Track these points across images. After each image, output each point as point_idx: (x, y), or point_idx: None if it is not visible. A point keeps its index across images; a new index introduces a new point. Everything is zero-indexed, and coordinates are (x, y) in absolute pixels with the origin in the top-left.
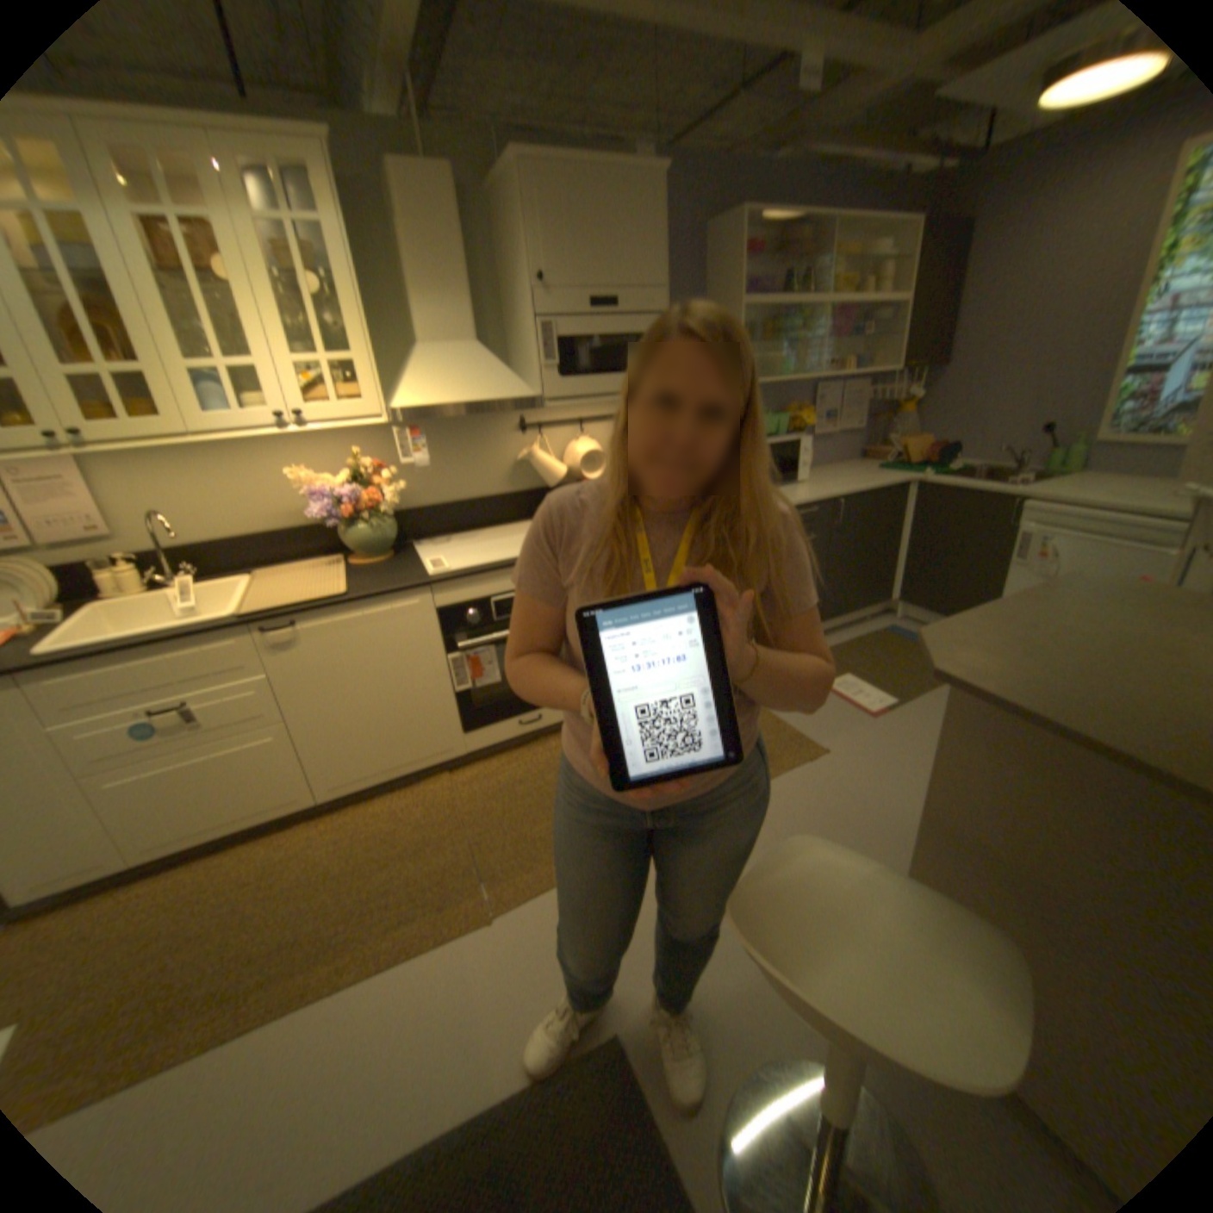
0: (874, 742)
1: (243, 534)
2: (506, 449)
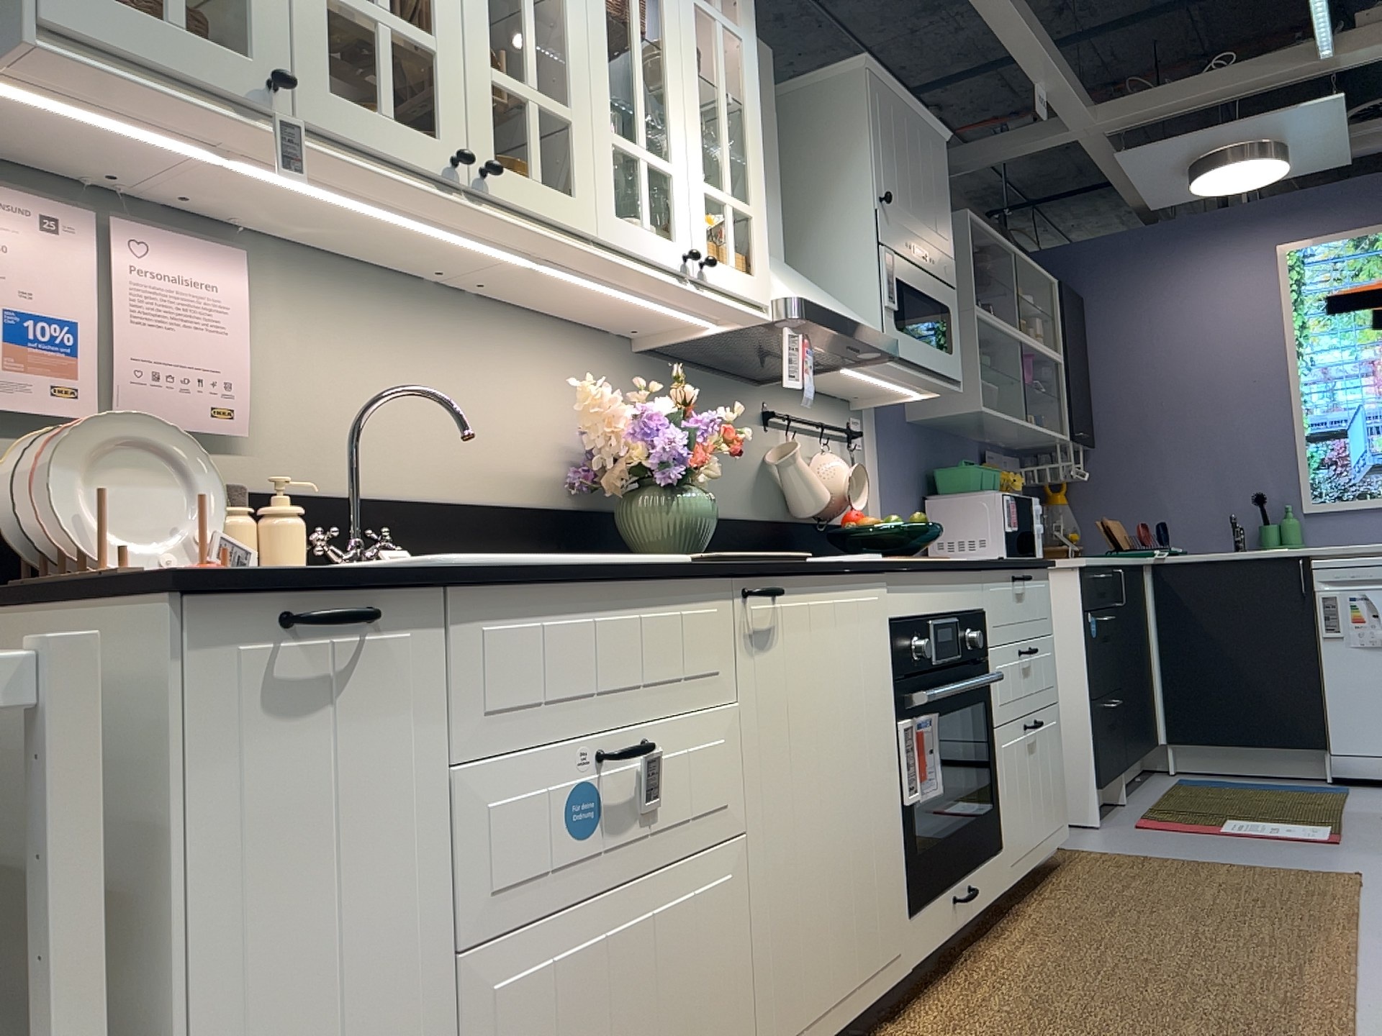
0: None
1: (445, 503)
2: (754, 449)
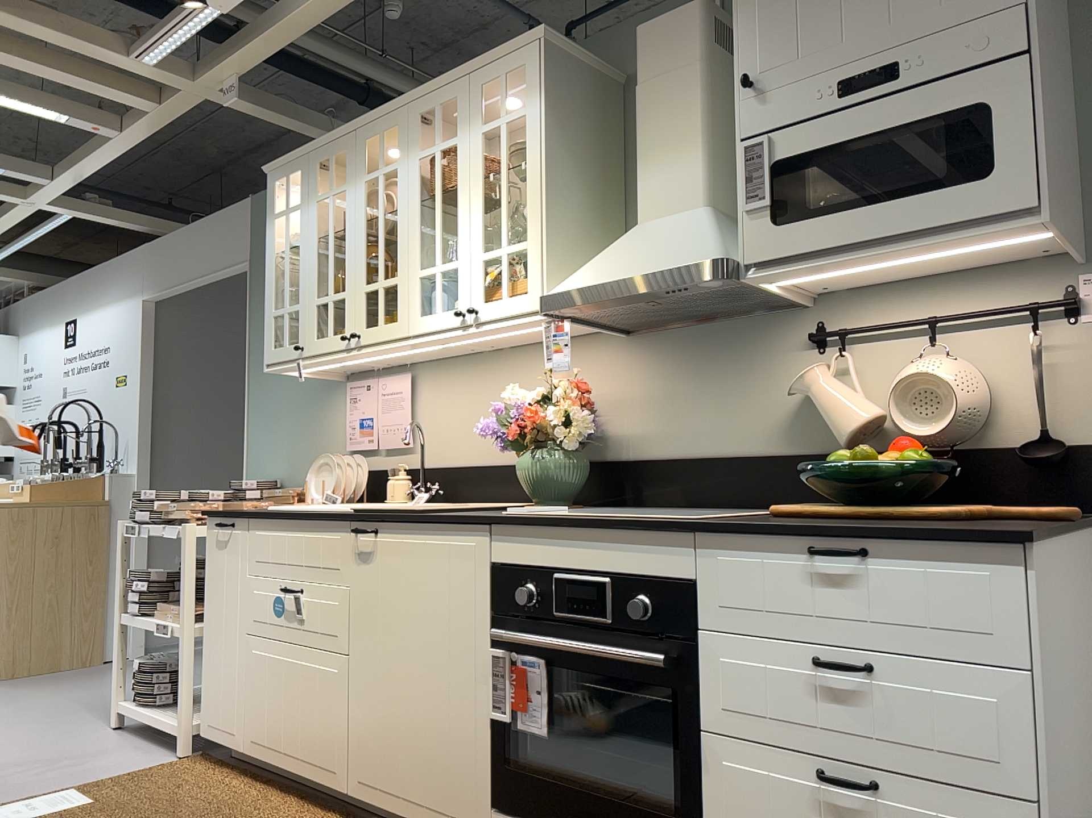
0: None
1: (485, 466)
2: (787, 380)
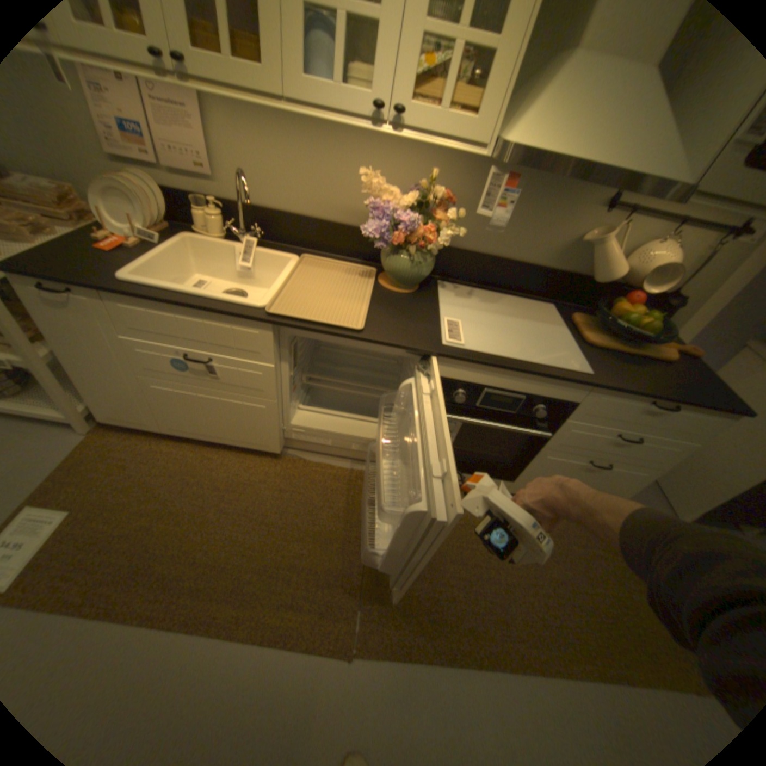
0: None
1: (307, 217)
2: (578, 223)
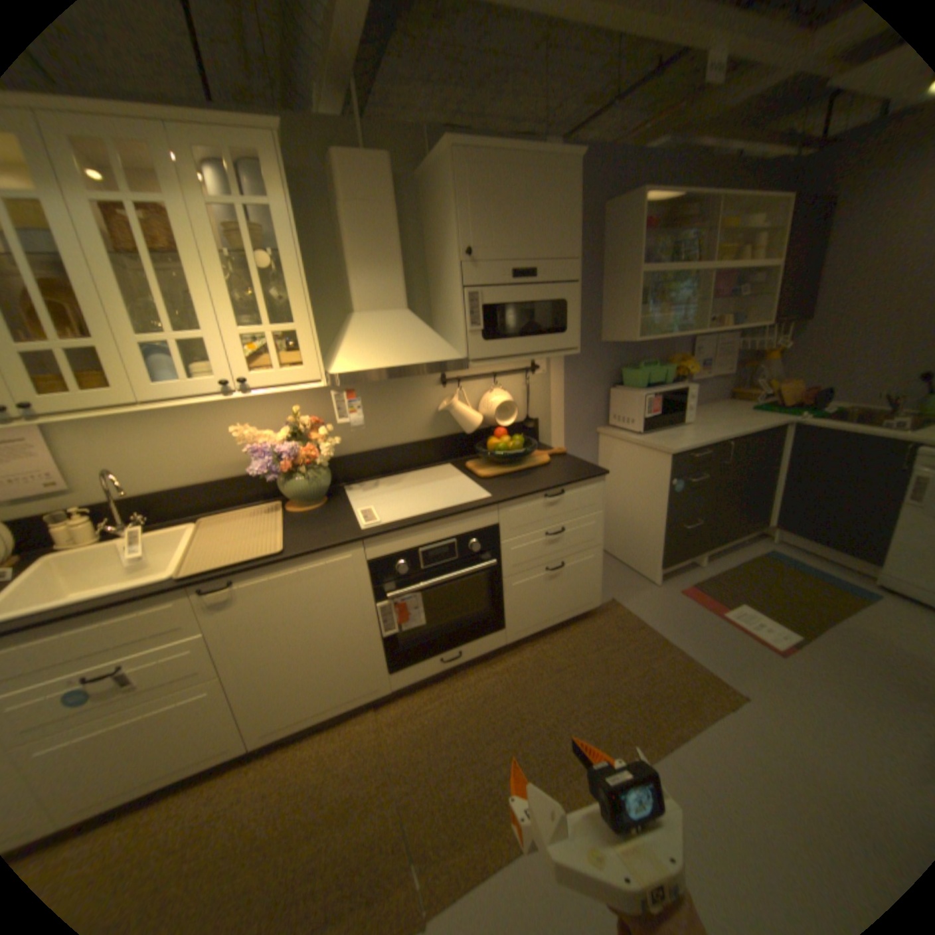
0: (793, 689)
1: (192, 486)
2: (429, 402)
